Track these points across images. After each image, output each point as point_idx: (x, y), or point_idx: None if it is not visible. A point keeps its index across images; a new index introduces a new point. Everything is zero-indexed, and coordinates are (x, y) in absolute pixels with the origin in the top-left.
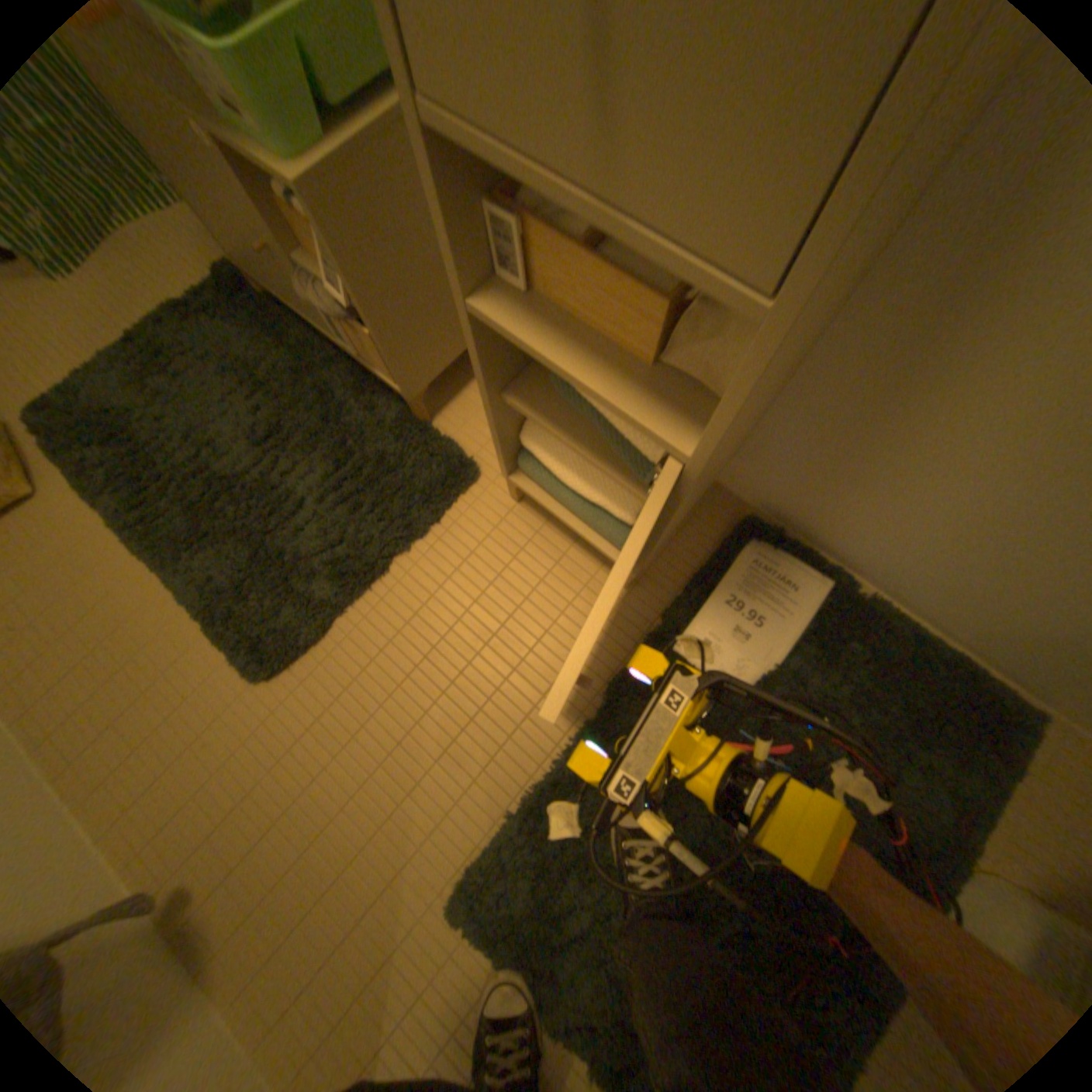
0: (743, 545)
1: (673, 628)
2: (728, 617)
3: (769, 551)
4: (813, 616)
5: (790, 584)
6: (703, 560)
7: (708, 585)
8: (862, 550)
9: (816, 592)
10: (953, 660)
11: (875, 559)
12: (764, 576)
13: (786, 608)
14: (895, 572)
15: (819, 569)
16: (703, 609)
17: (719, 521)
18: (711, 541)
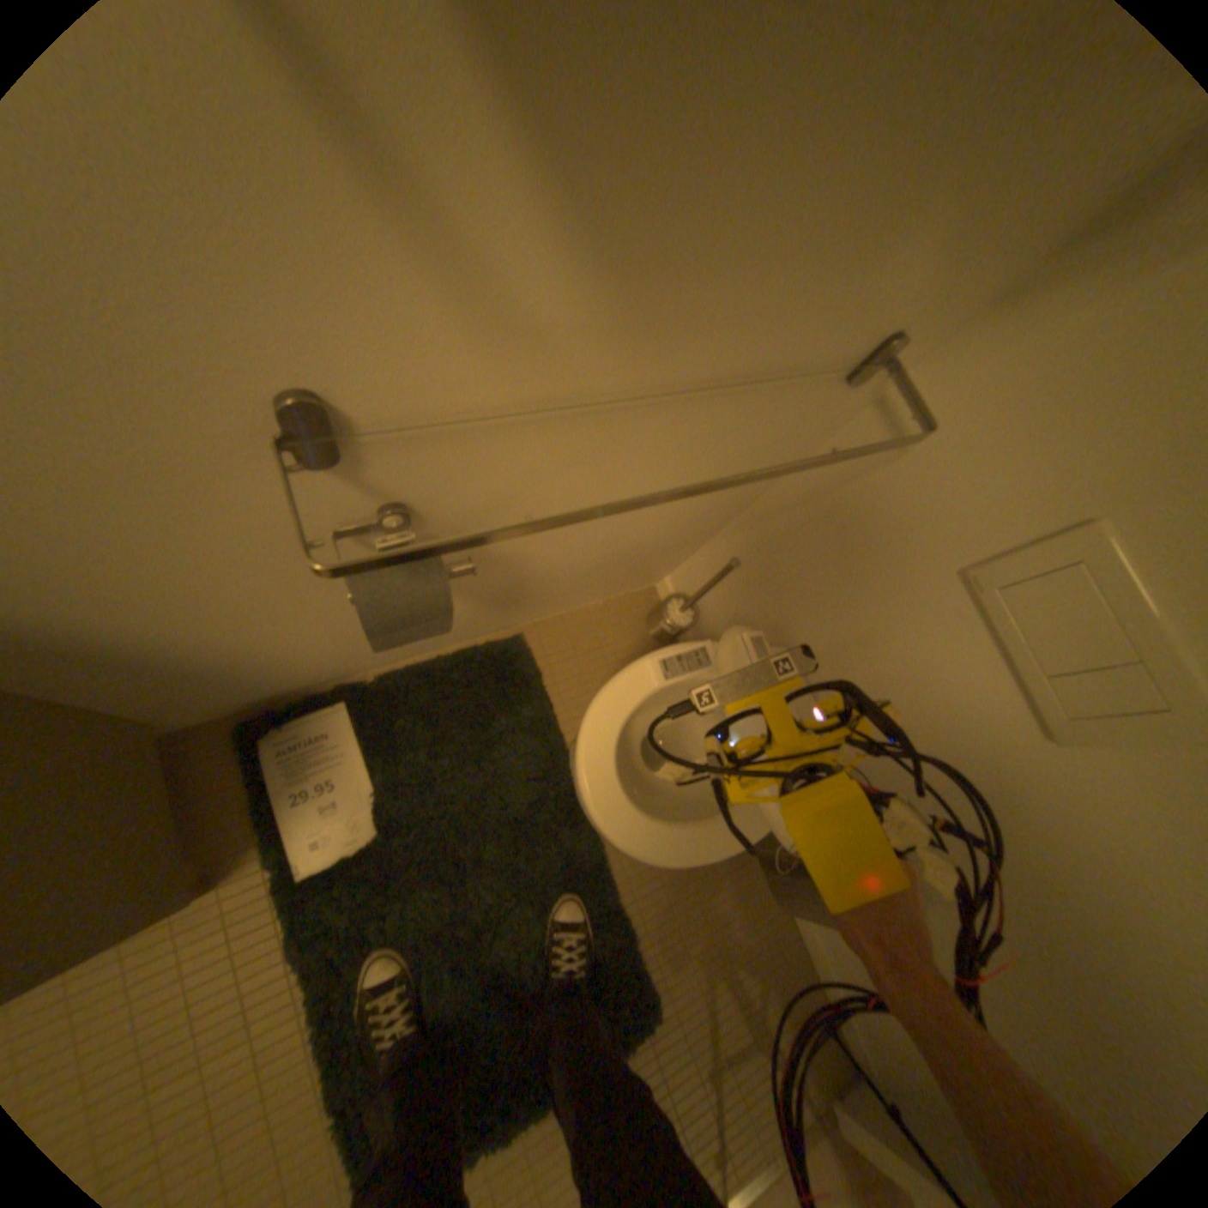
0: (255, 755)
1: (276, 871)
2: (304, 812)
3: (279, 735)
4: (355, 739)
5: (318, 739)
6: (242, 796)
7: (265, 812)
8: (326, 675)
9: (339, 722)
10: (451, 665)
11: (340, 671)
12: (295, 756)
13: (334, 757)
14: (360, 665)
15: (324, 705)
16: (281, 832)
17: (219, 755)
18: (231, 775)
